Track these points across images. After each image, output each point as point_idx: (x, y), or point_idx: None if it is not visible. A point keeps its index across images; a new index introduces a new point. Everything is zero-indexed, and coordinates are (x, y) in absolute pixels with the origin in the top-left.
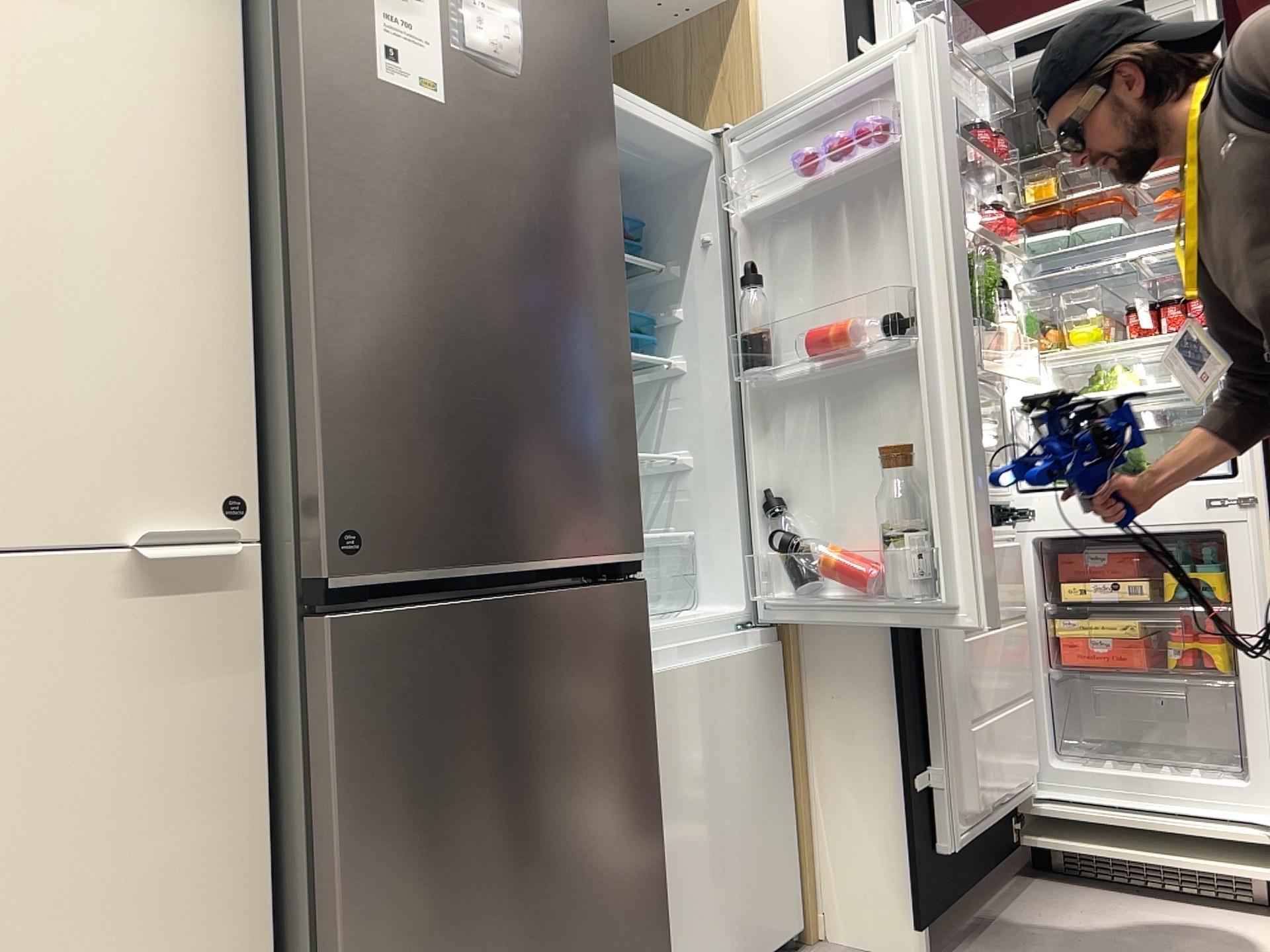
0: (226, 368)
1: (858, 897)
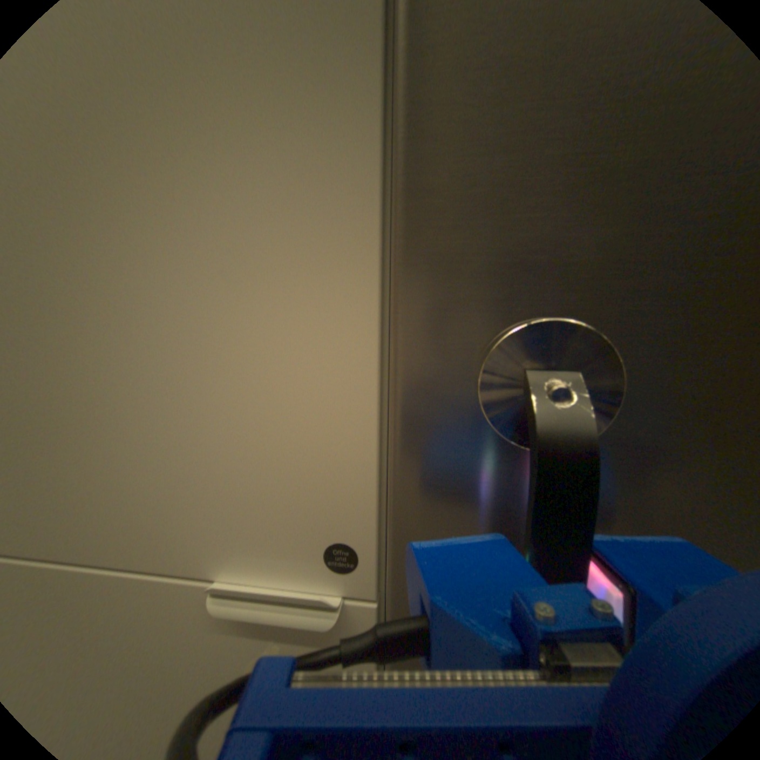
0: (352, 353)
1: None
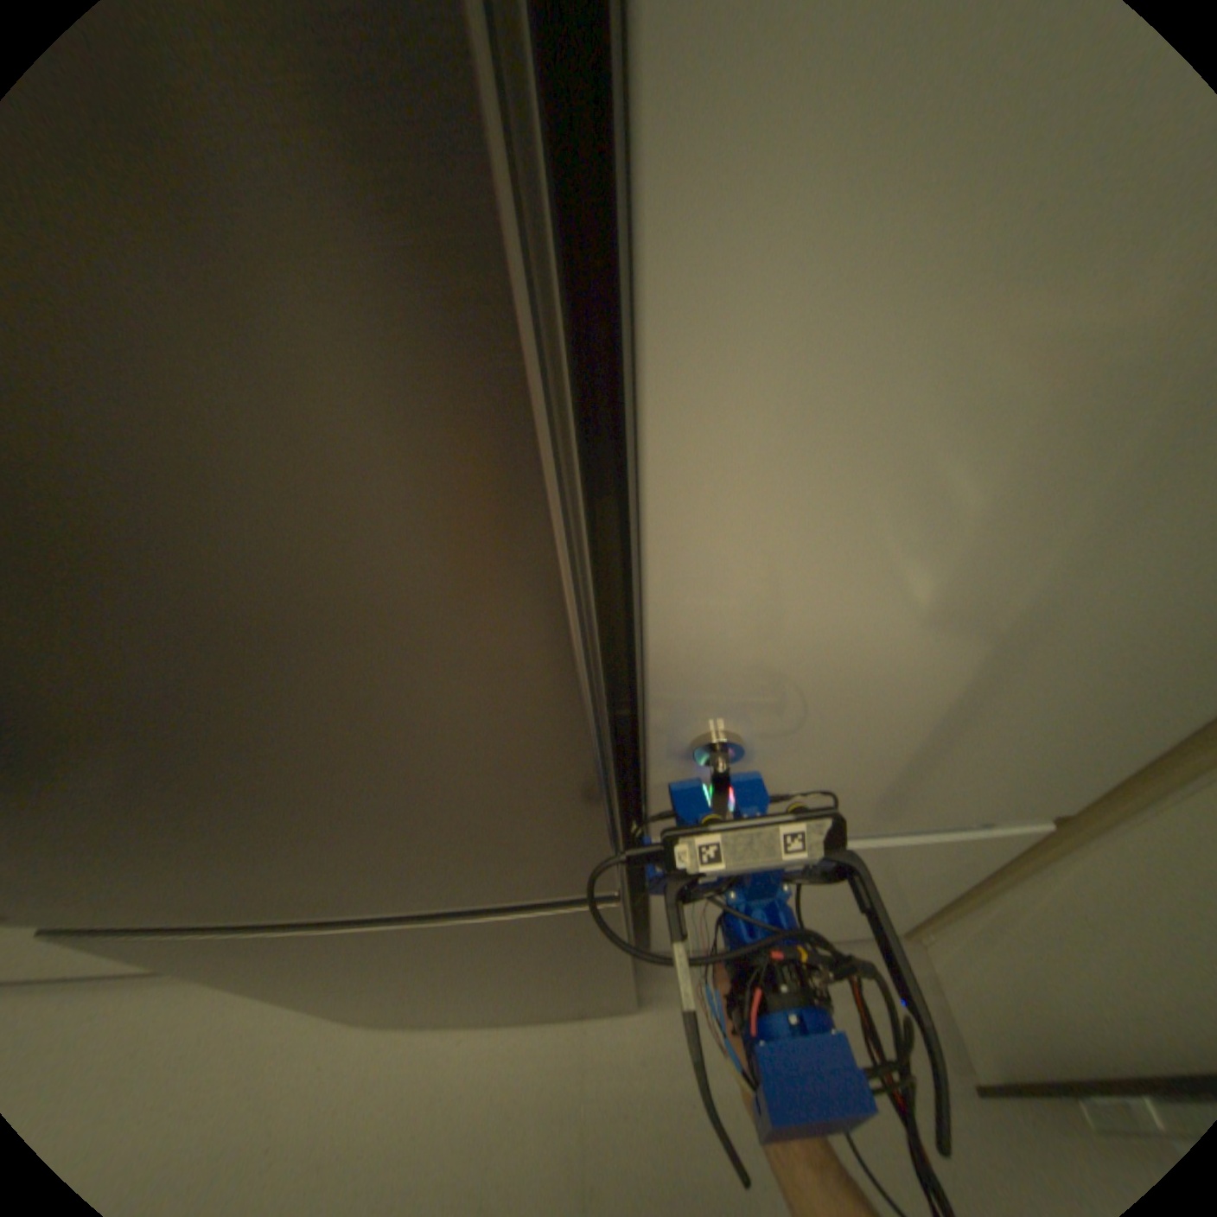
0: None
1: (961, 984)
